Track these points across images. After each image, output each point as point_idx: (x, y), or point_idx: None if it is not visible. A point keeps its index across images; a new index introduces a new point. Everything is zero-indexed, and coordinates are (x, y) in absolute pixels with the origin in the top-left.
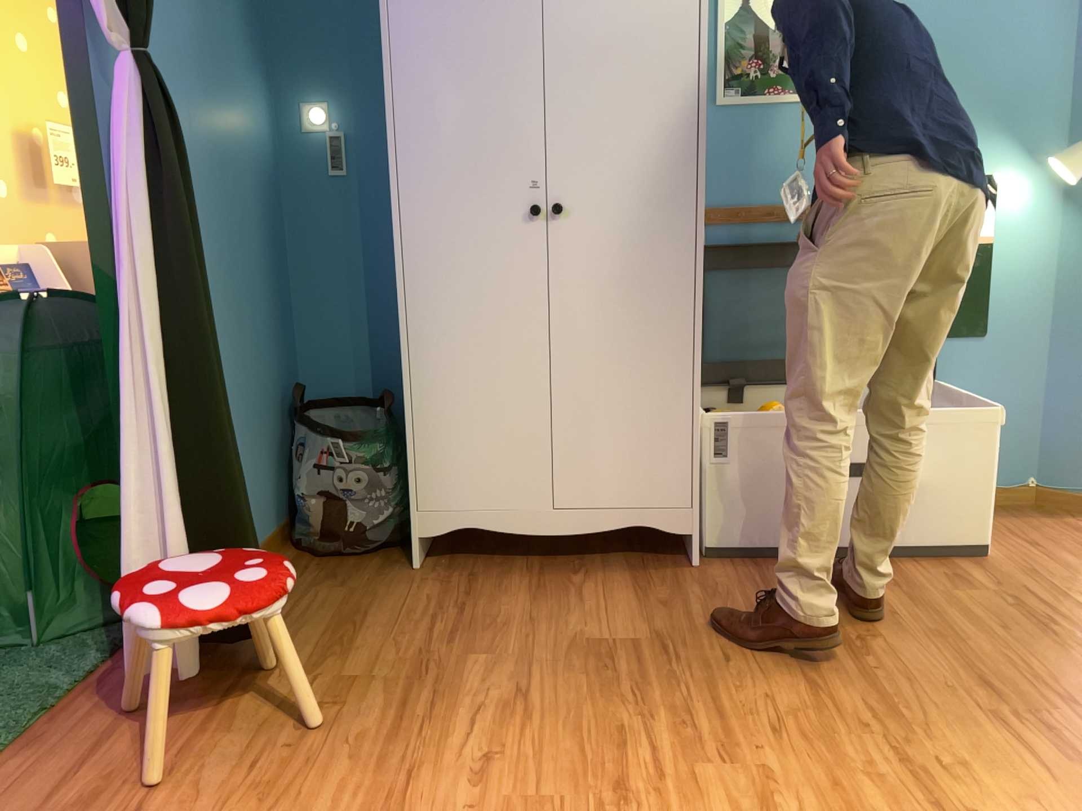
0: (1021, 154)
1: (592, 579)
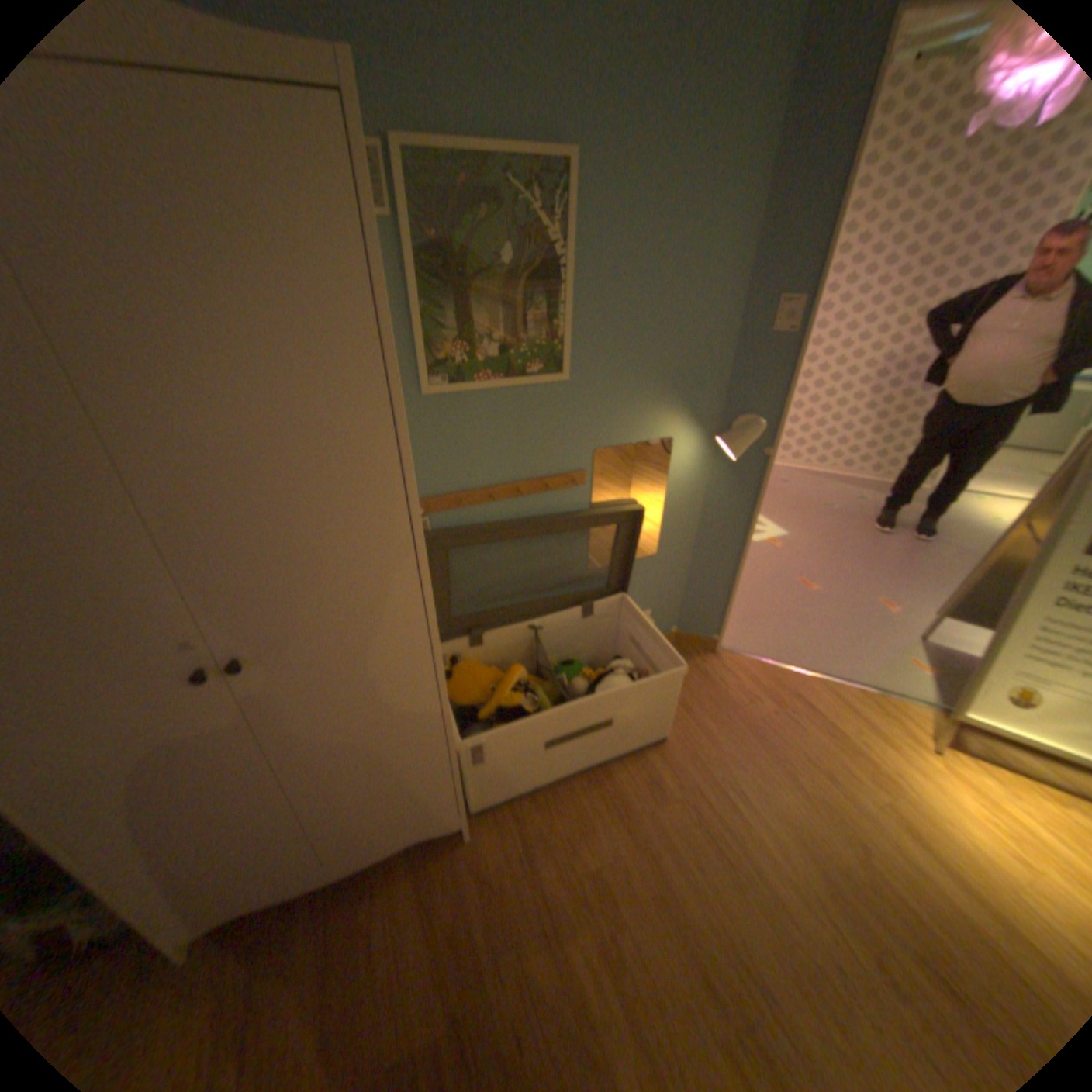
0: (691, 418)
1: (378, 906)
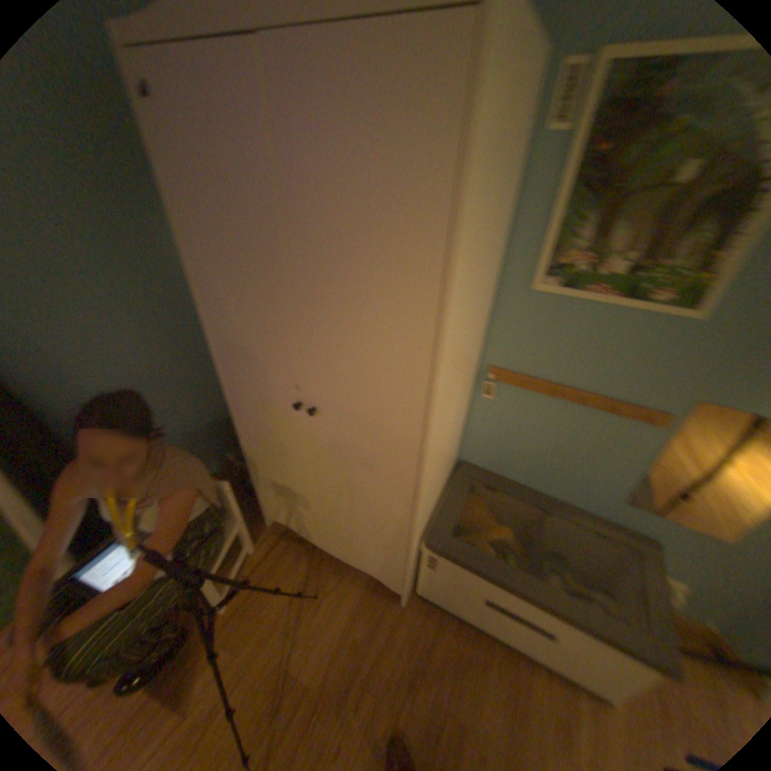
0: None
1: (338, 589)
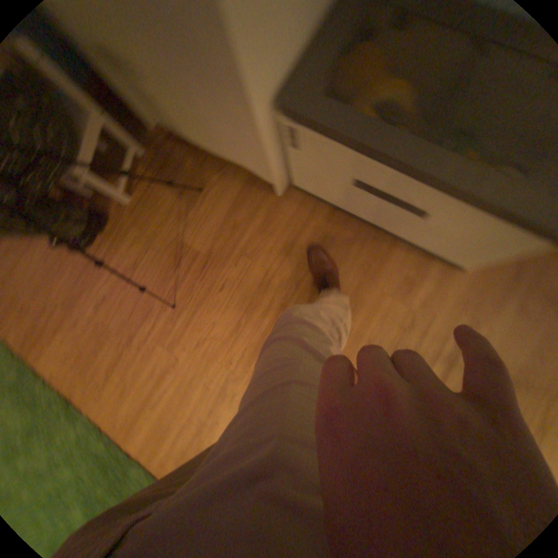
0: None
1: (221, 181)
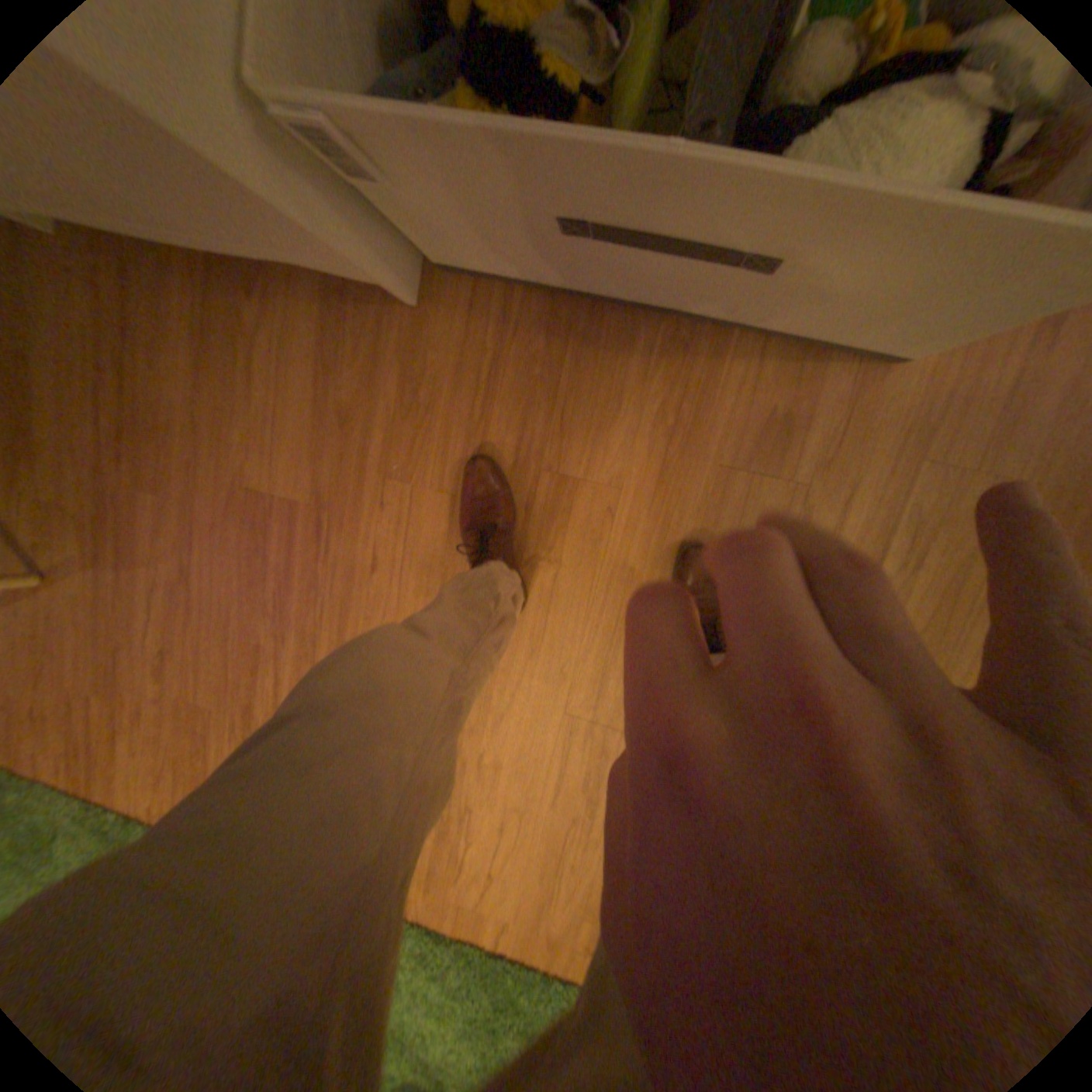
0: None
1: (269, 316)
